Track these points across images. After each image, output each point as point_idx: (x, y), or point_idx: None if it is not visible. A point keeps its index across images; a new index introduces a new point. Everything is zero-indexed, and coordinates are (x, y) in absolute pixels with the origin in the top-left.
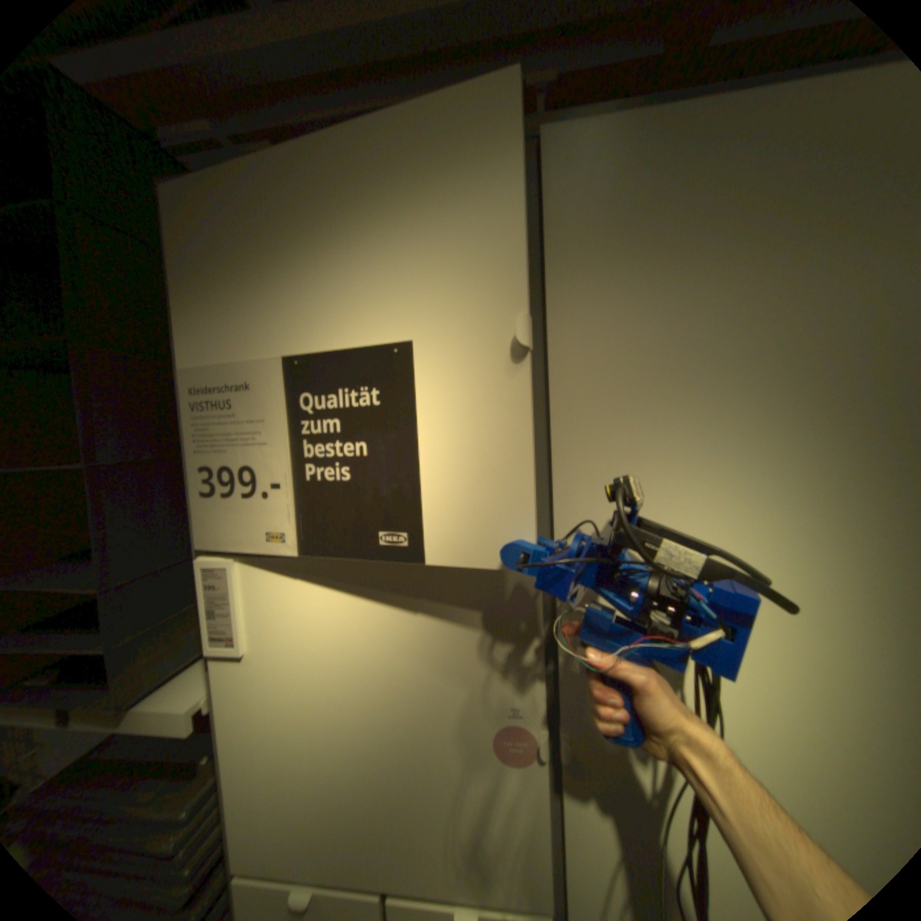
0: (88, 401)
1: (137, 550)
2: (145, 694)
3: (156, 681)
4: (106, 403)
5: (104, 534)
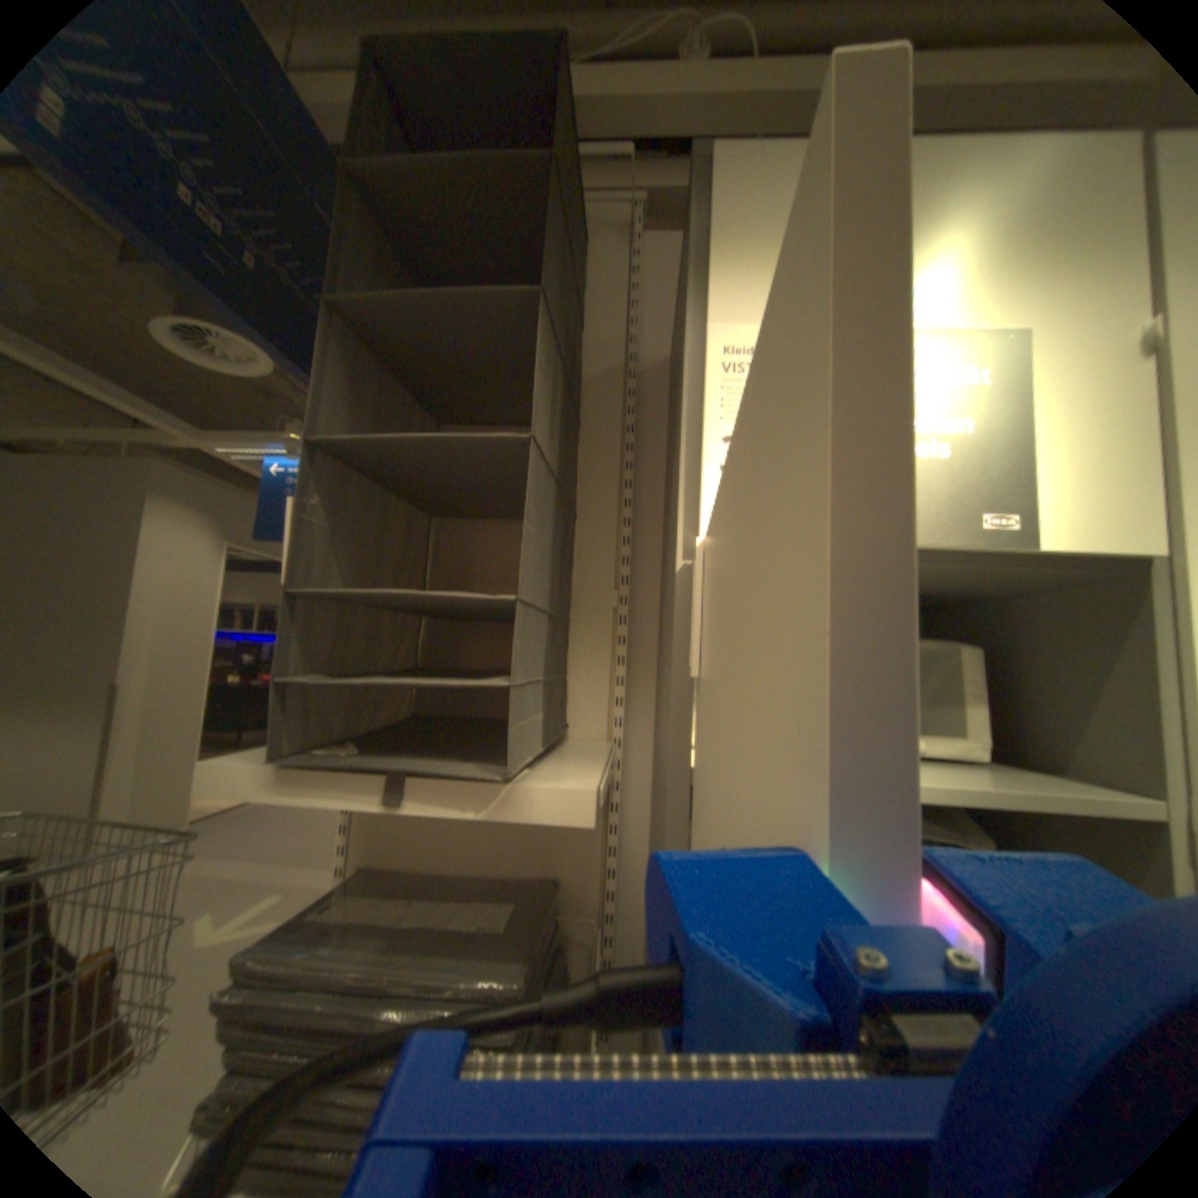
0: (542, 371)
1: (536, 573)
2: (526, 772)
3: (526, 762)
4: (545, 382)
5: (530, 533)
